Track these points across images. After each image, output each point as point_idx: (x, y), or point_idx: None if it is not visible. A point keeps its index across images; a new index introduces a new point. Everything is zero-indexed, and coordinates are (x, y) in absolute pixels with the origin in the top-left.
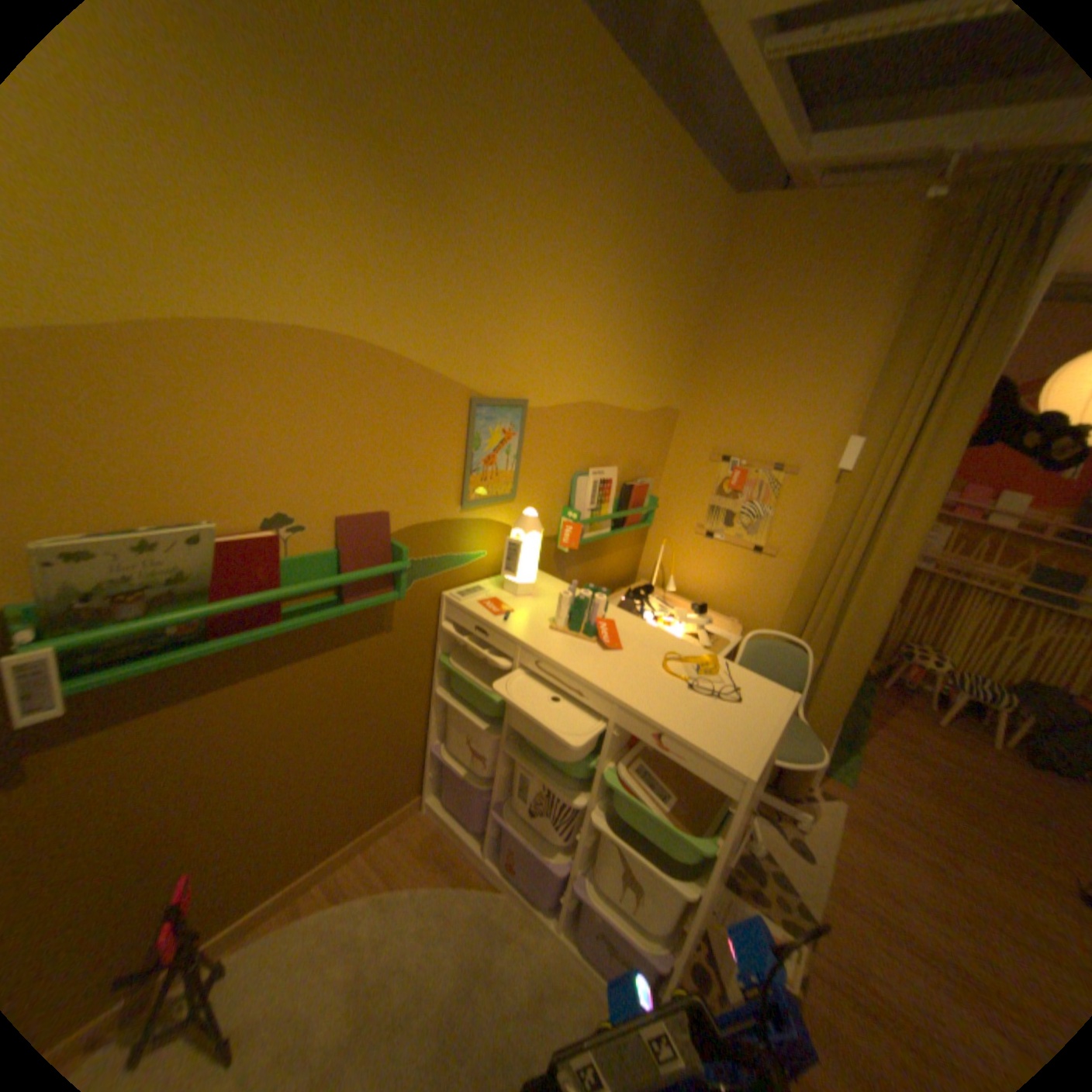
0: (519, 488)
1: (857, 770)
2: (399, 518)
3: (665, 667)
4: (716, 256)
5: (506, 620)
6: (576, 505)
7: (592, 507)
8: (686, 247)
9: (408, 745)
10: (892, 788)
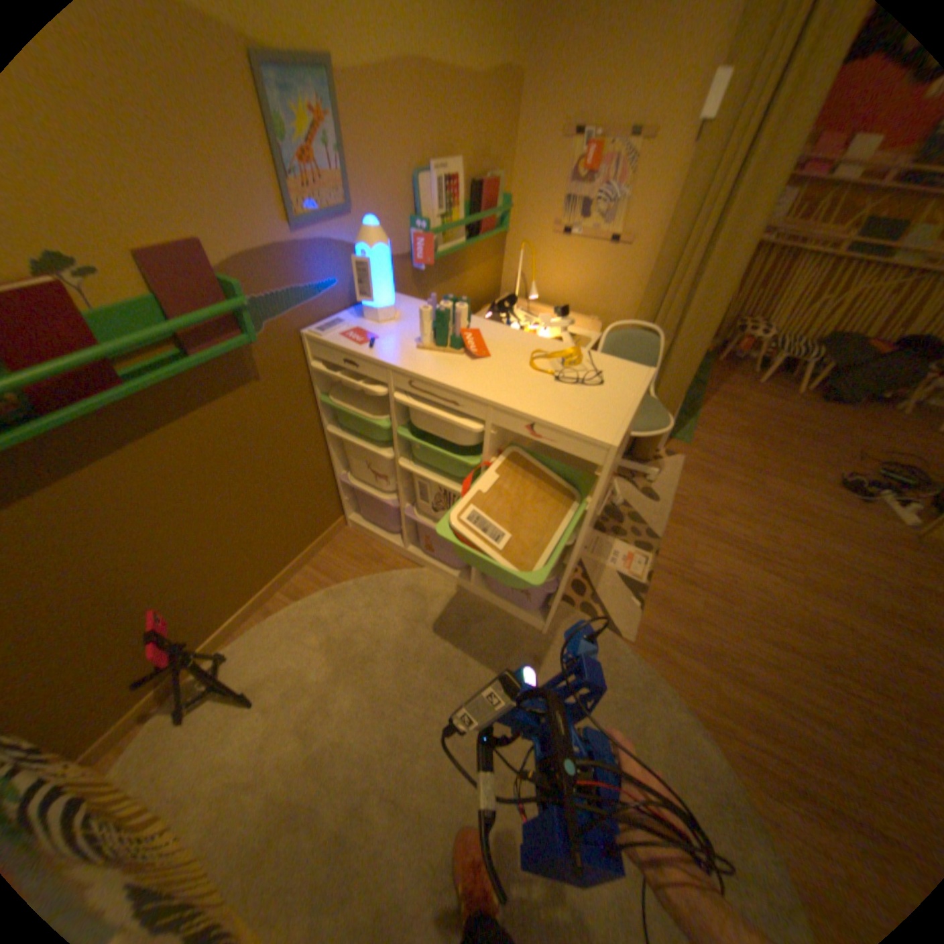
0: (351, 195)
1: (692, 429)
2: (215, 247)
3: (531, 365)
4: None
5: (371, 348)
6: (422, 212)
7: (441, 213)
8: None
9: (317, 480)
10: (717, 437)
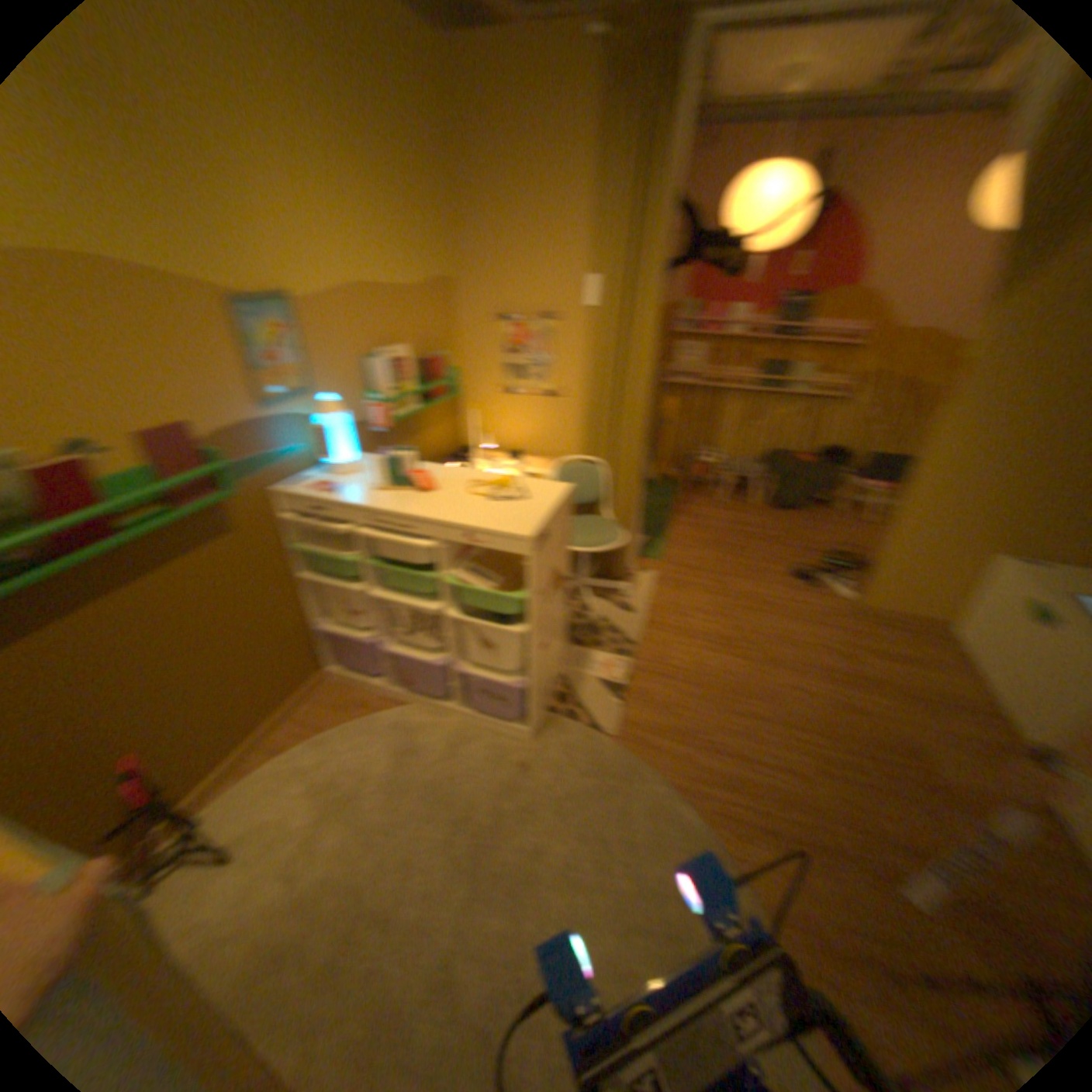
0: (304, 379)
1: (657, 546)
2: (188, 426)
3: (466, 492)
4: (432, 107)
5: (328, 494)
6: (369, 387)
7: (387, 386)
8: (395, 102)
9: (286, 629)
10: (681, 550)
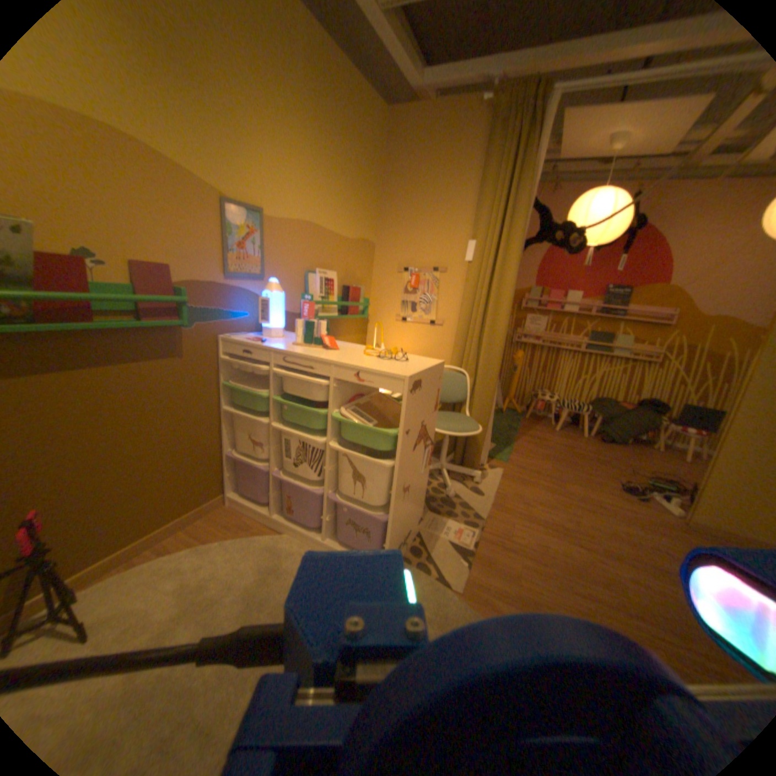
0: (267, 272)
1: (508, 454)
2: (178, 273)
3: (365, 355)
4: (382, 144)
5: (263, 343)
6: (310, 293)
7: (322, 296)
8: (360, 132)
9: (208, 452)
10: (528, 460)
